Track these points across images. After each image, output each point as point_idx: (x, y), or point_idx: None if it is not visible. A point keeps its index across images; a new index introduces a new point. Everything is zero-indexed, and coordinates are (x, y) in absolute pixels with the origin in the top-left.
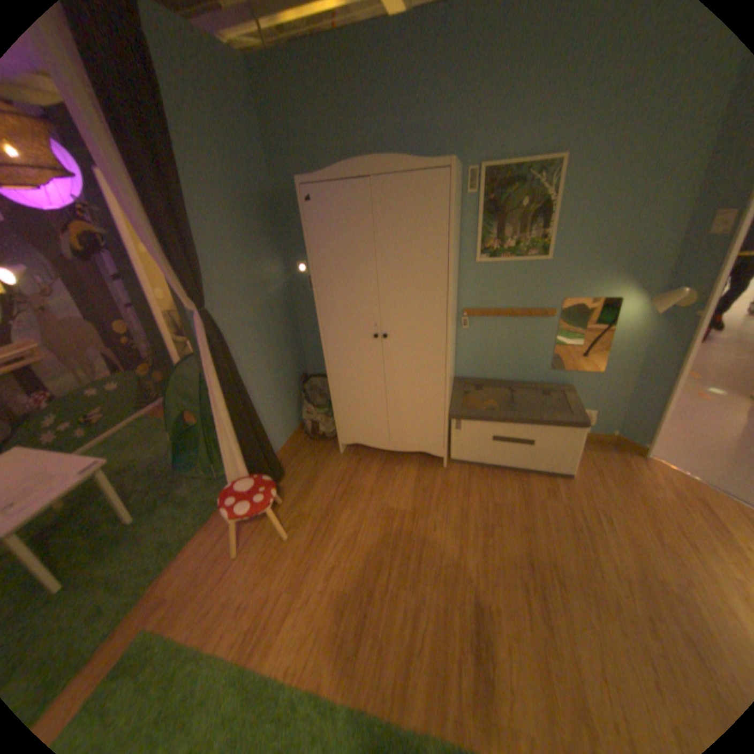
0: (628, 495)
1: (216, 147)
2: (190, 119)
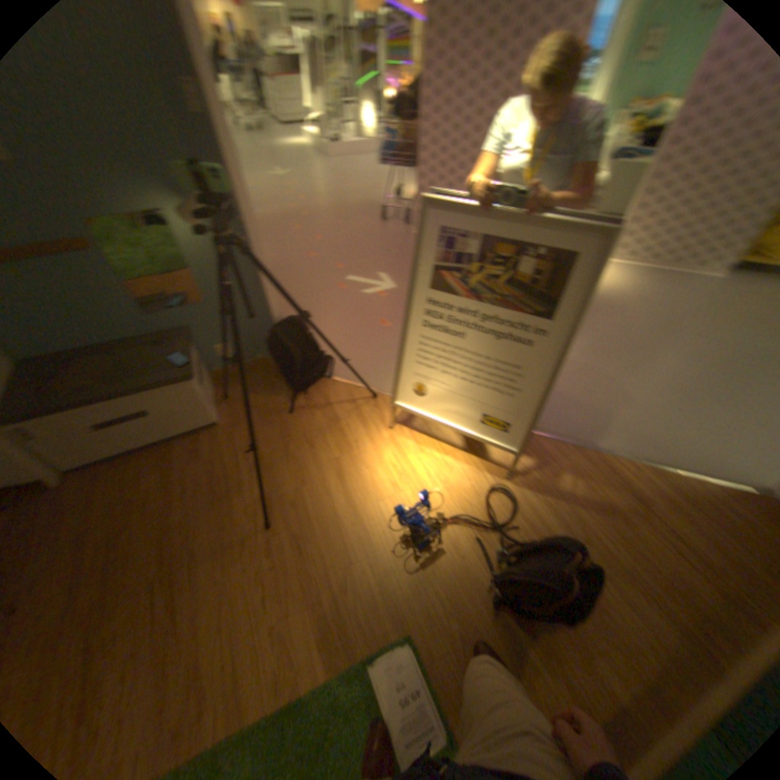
0: (266, 421)
1: None
2: None
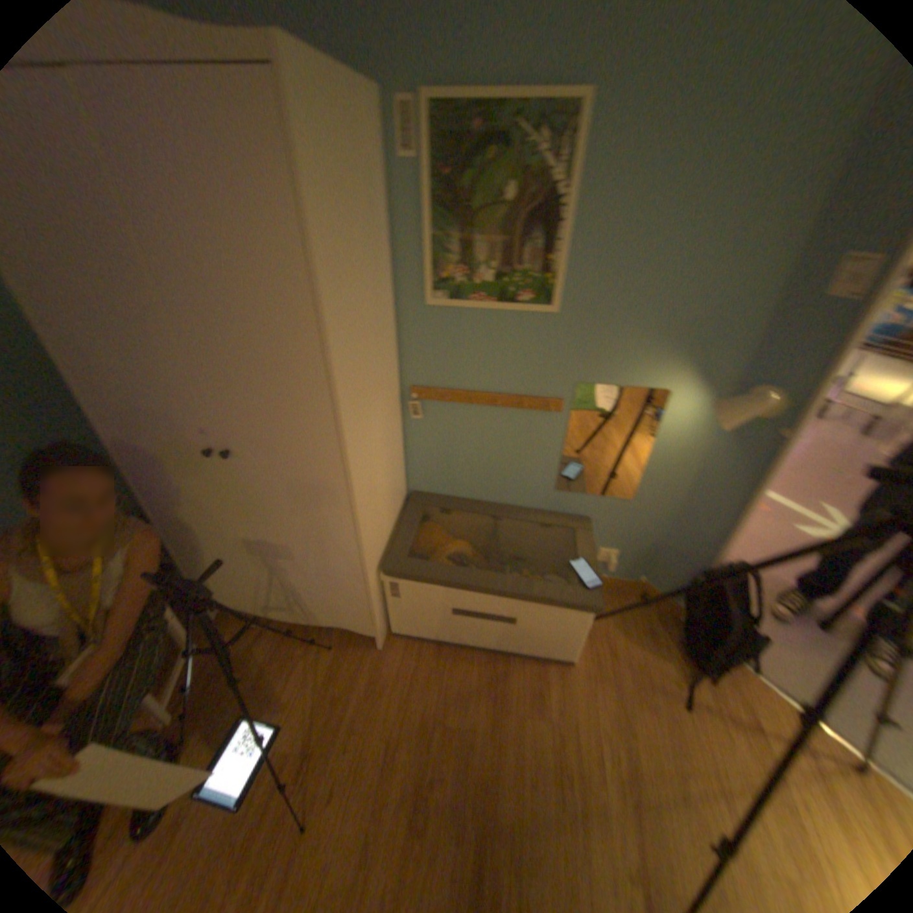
0: (649, 703)
1: None
2: None
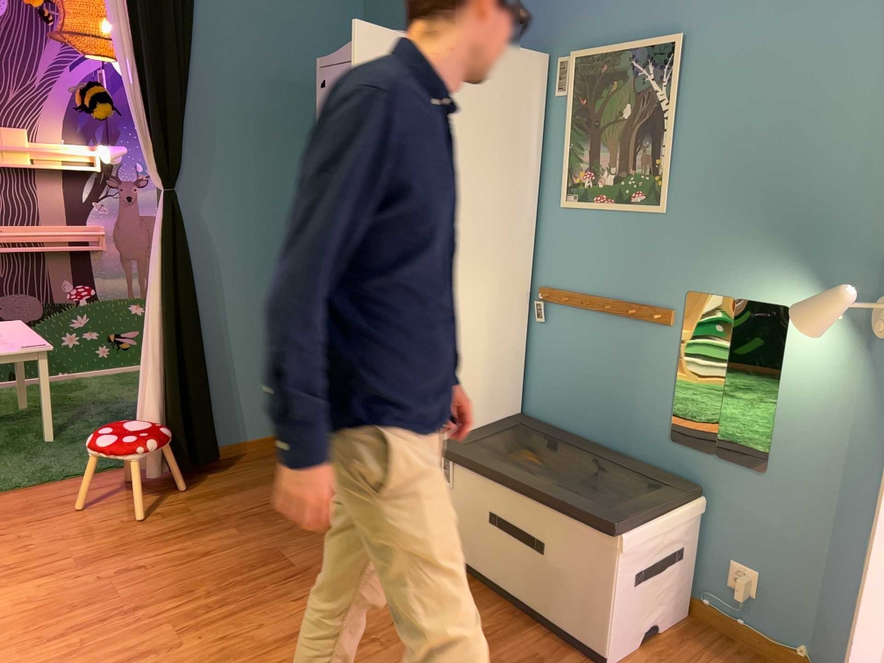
0: None
1: (279, 30)
2: (249, 0)
